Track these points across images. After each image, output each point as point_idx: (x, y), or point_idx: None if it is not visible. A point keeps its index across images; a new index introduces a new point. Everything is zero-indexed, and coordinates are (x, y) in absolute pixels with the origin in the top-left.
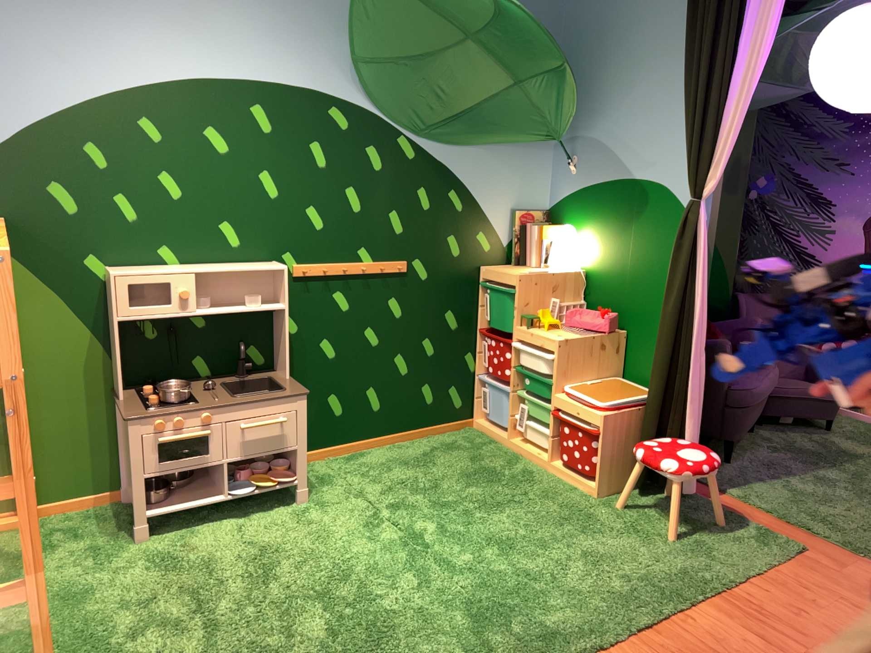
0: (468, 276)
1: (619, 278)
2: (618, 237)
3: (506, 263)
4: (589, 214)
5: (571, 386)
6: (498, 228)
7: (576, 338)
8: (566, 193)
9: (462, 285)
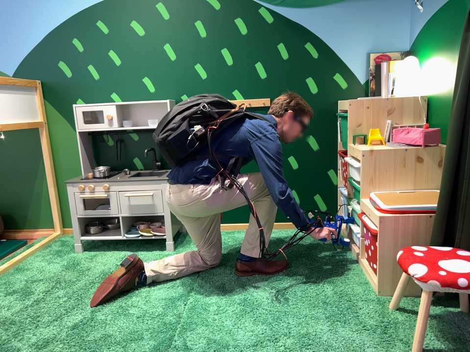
0: (324, 108)
1: (447, 93)
2: (446, 53)
3: (362, 97)
4: (428, 39)
5: (378, 194)
6: (351, 68)
7: (384, 149)
8: (415, 27)
9: (319, 116)
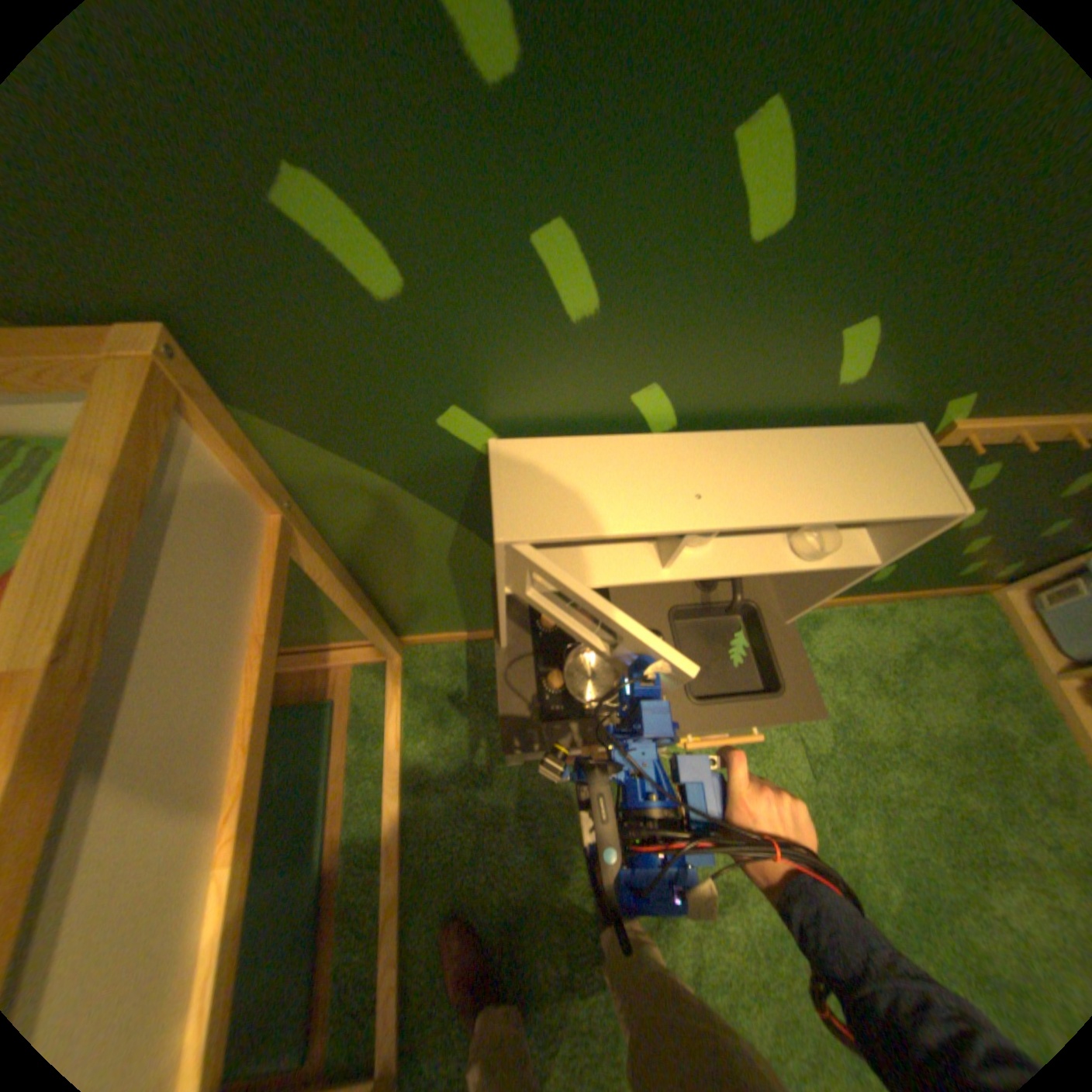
0: None
1: None
2: None
3: None
4: None
5: None
6: None
7: None
8: None
9: None
